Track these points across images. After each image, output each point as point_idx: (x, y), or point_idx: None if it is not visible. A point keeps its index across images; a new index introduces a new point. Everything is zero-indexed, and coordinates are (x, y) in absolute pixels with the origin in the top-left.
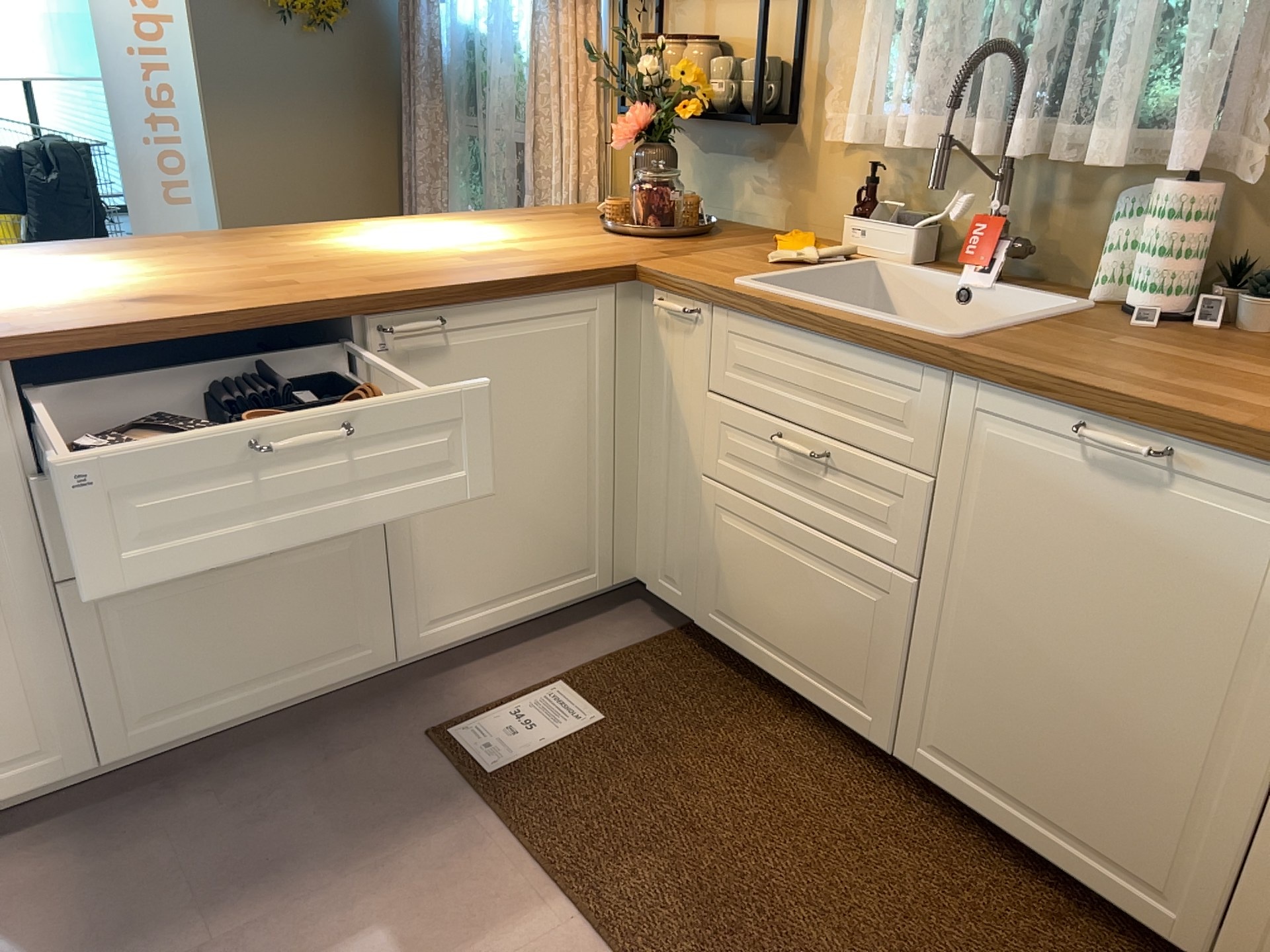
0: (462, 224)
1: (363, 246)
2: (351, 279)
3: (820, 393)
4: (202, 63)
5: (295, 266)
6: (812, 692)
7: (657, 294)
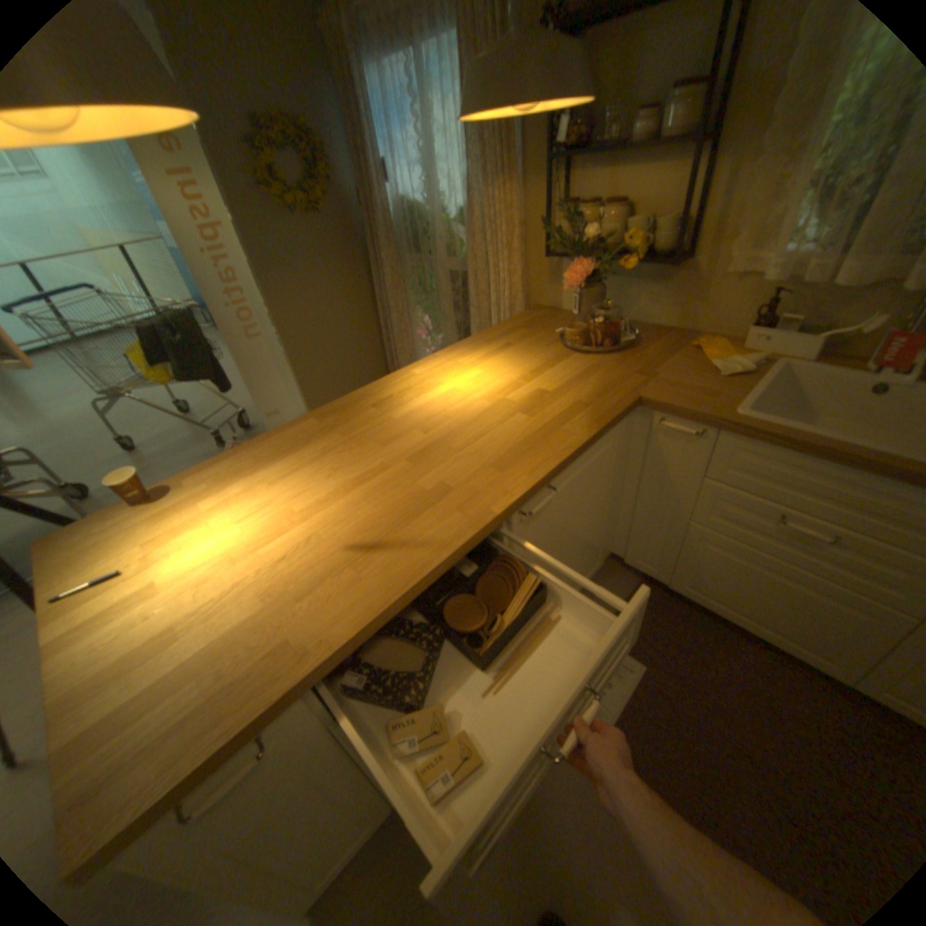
0: (474, 358)
1: (440, 407)
2: (479, 469)
3: (839, 501)
4: (246, 250)
5: (421, 453)
6: (780, 644)
7: (659, 414)
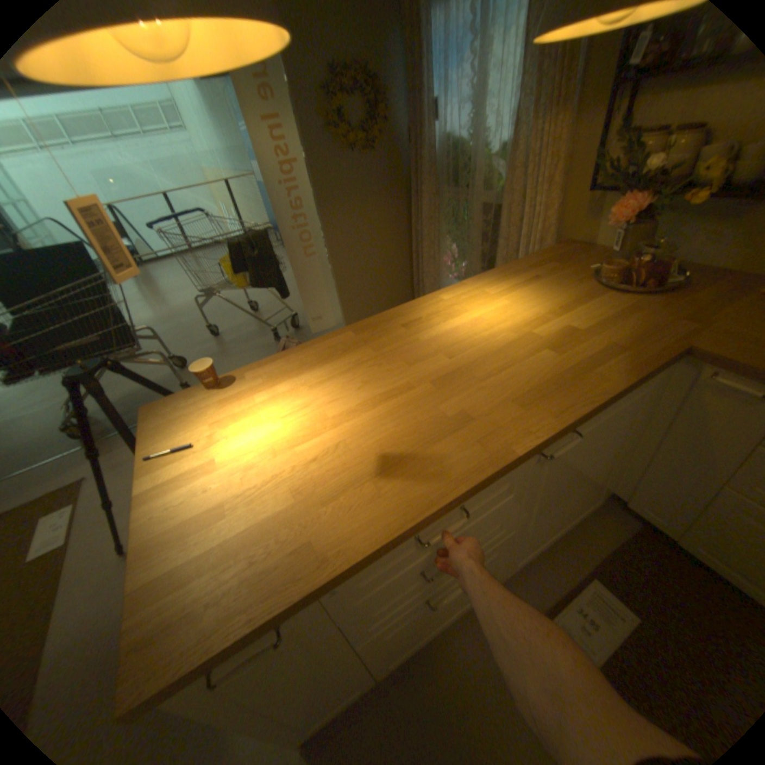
0: (501, 288)
1: (466, 334)
2: (502, 403)
3: None
4: (312, 183)
5: (445, 377)
6: None
7: (712, 368)
